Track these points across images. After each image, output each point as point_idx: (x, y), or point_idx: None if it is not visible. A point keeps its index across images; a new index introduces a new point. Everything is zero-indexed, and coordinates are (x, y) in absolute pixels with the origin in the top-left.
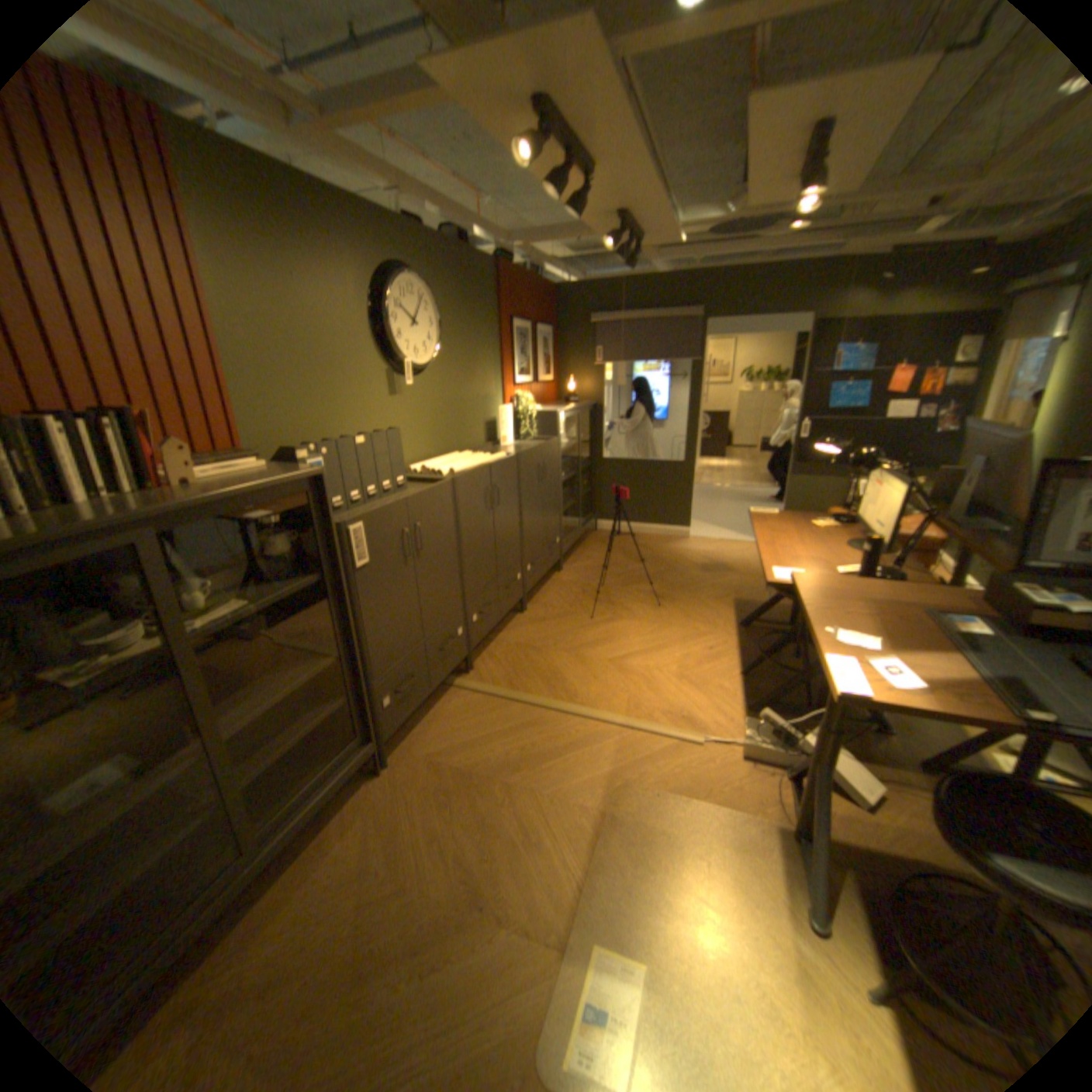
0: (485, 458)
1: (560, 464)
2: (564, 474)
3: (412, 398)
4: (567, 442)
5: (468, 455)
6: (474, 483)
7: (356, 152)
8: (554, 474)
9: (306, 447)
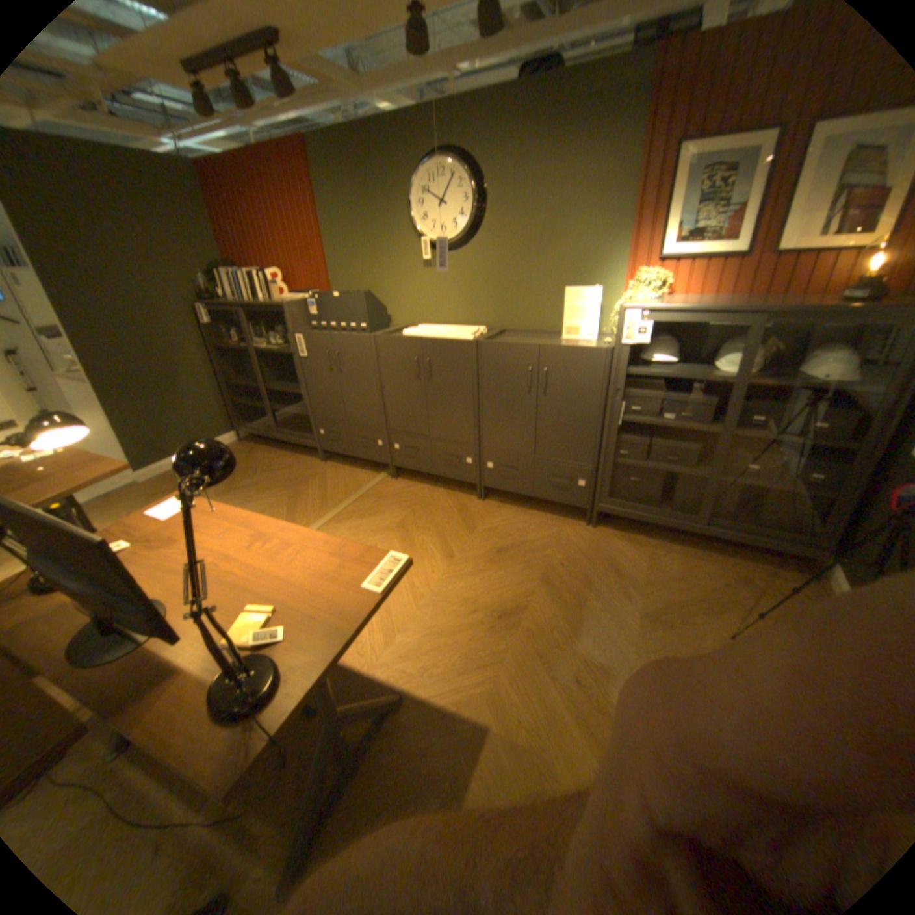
0: (458, 334)
1: (620, 388)
2: (679, 416)
3: (450, 269)
4: (749, 372)
5: (472, 329)
6: (399, 346)
7: (398, 71)
8: (587, 394)
9: (309, 292)
